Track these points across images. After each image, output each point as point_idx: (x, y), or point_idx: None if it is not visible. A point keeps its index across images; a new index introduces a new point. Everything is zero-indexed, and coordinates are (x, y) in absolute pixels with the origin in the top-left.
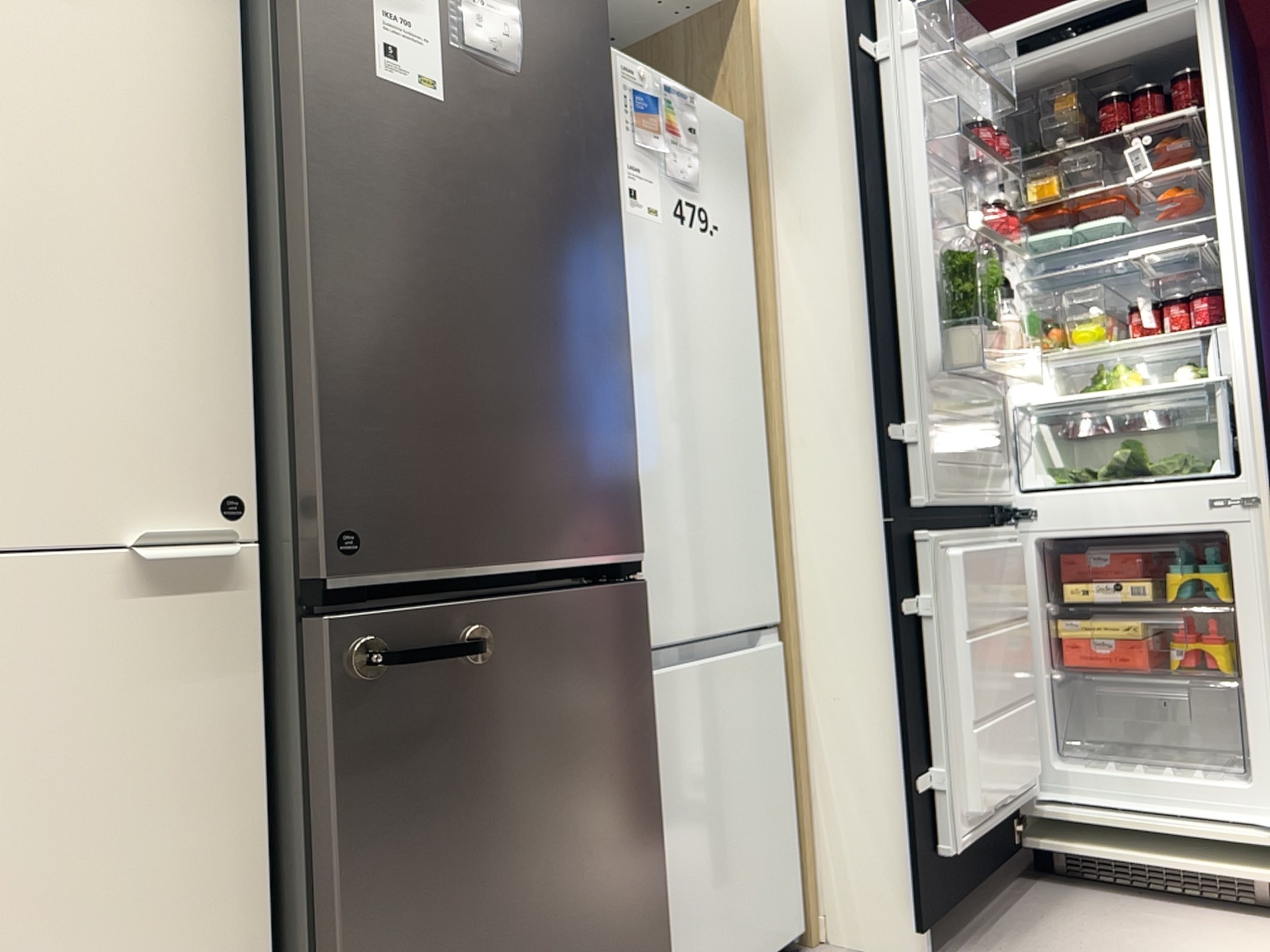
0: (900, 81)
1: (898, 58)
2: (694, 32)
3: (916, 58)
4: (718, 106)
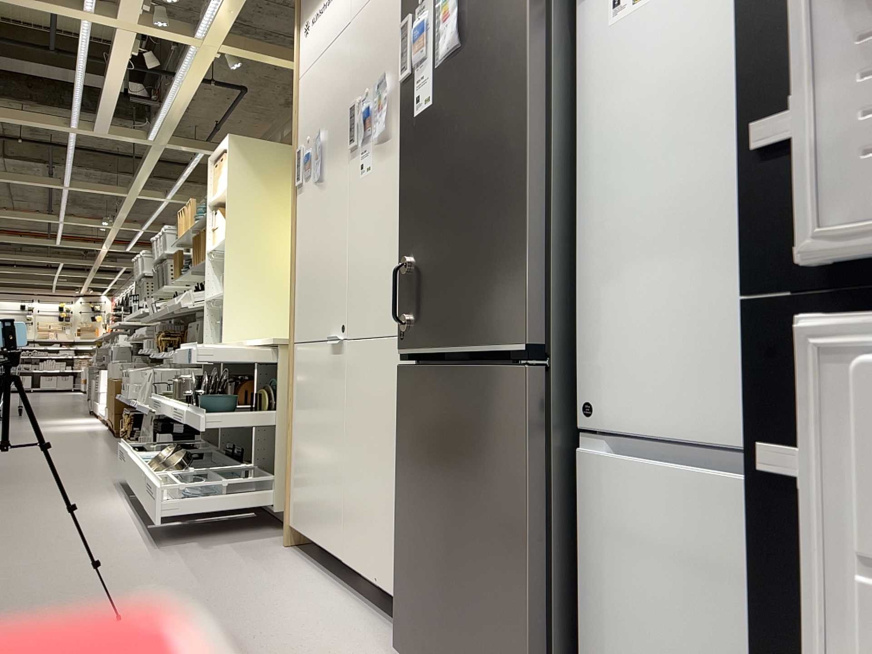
0: None
1: None
2: None
3: None
4: None
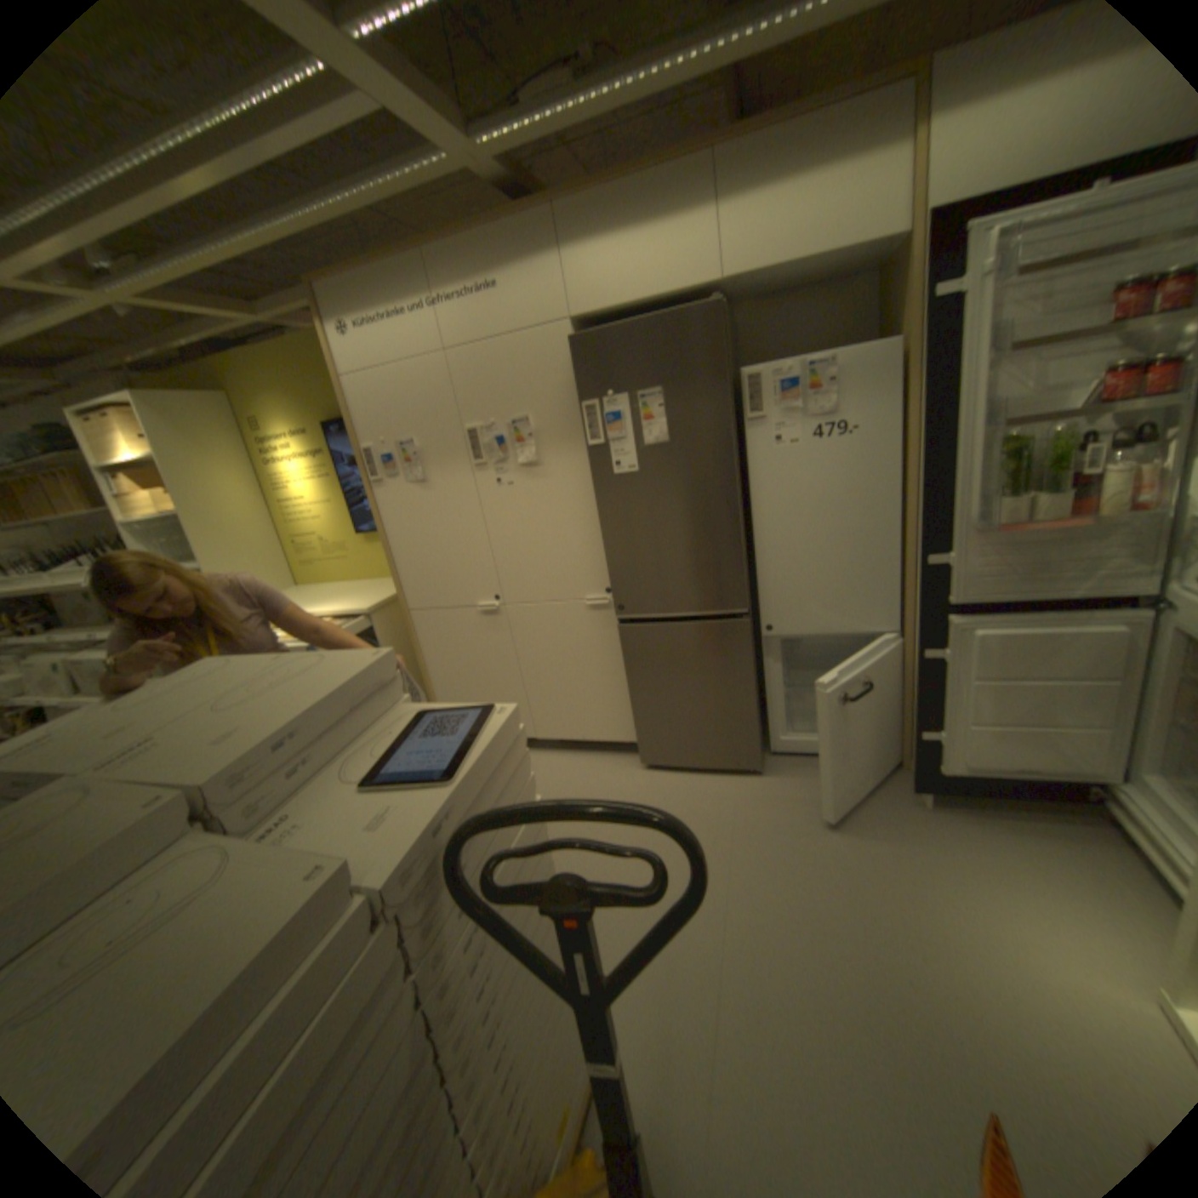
0: (976, 309)
1: (976, 289)
2: (903, 254)
3: (991, 285)
4: (867, 344)
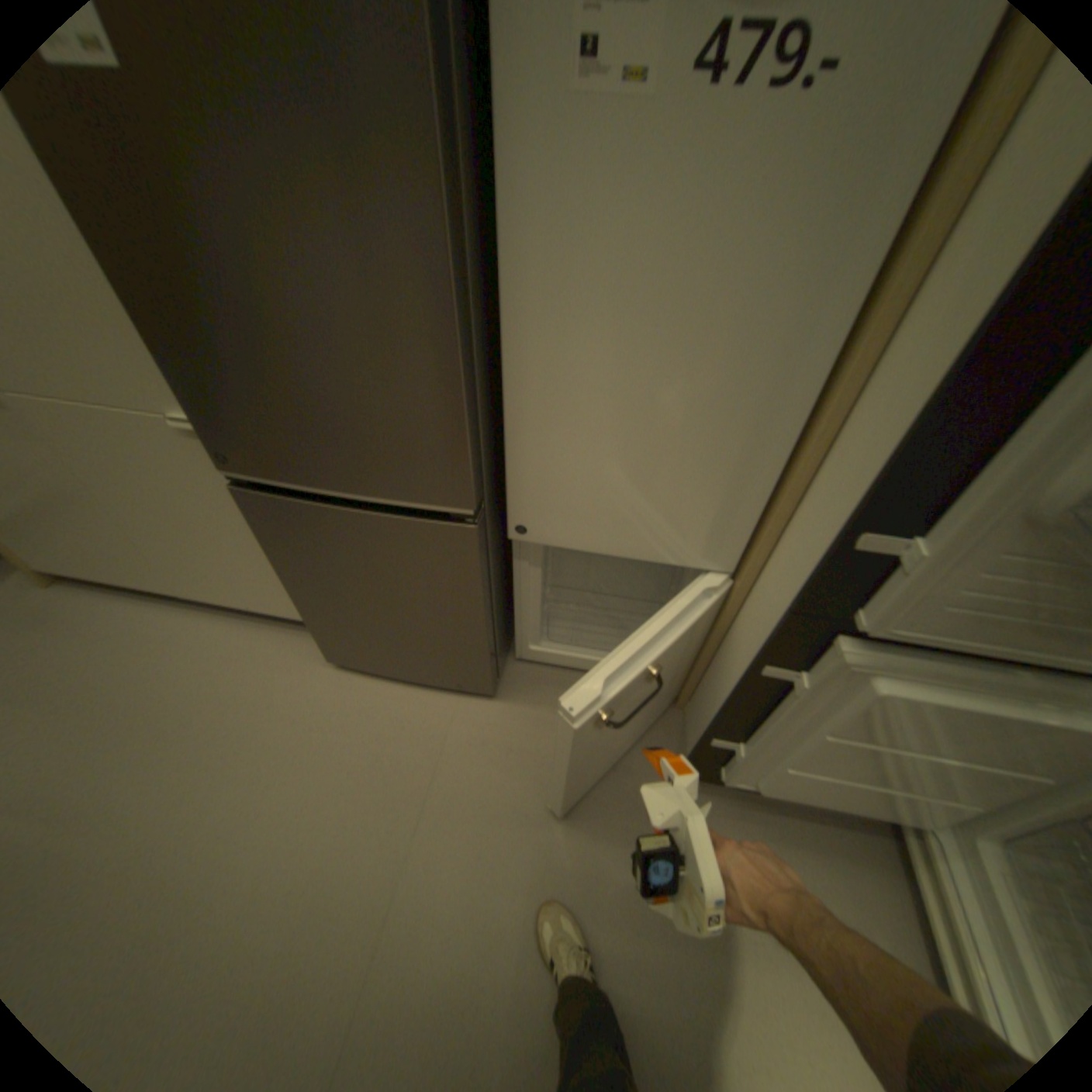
0: None
1: None
2: None
3: None
4: None
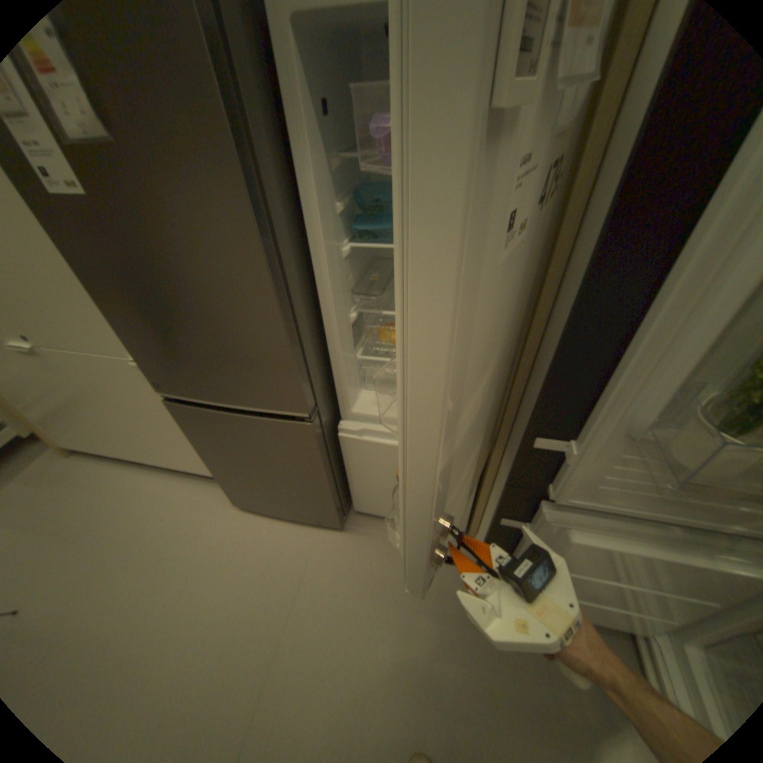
0: None
1: None
2: None
3: None
4: None
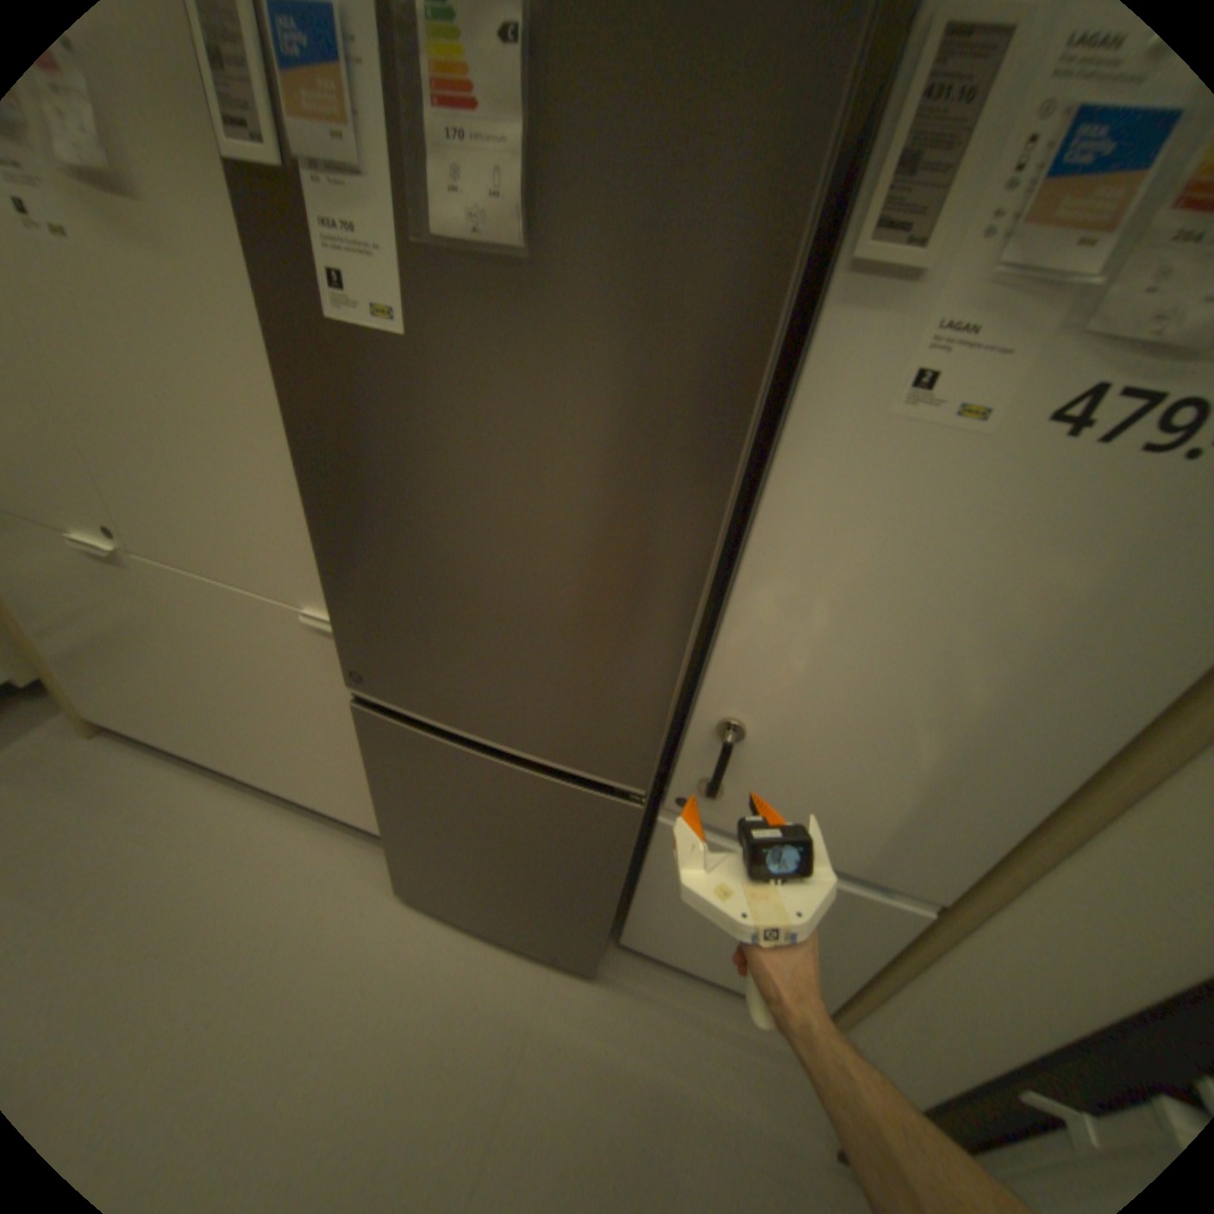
0: None
1: None
2: None
3: None
4: None
